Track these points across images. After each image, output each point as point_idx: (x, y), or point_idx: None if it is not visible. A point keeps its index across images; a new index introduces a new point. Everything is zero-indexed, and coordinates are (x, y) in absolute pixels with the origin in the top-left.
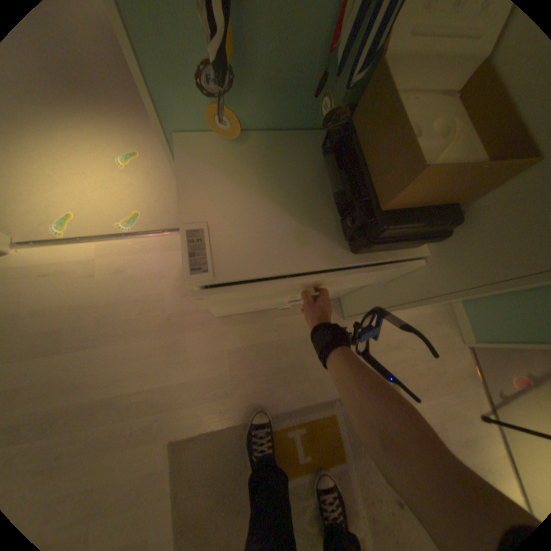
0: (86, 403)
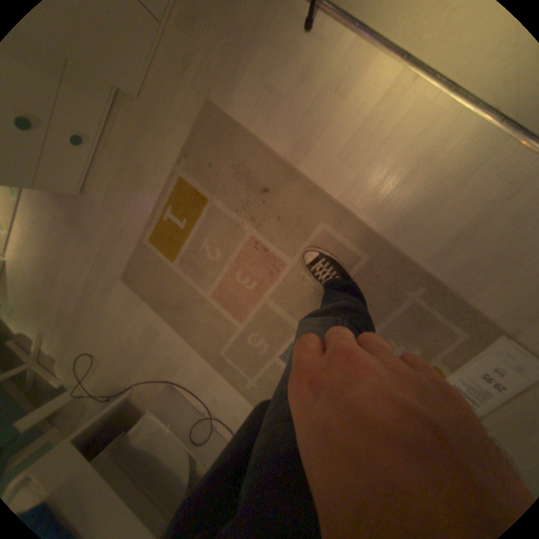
0: (81, 290)
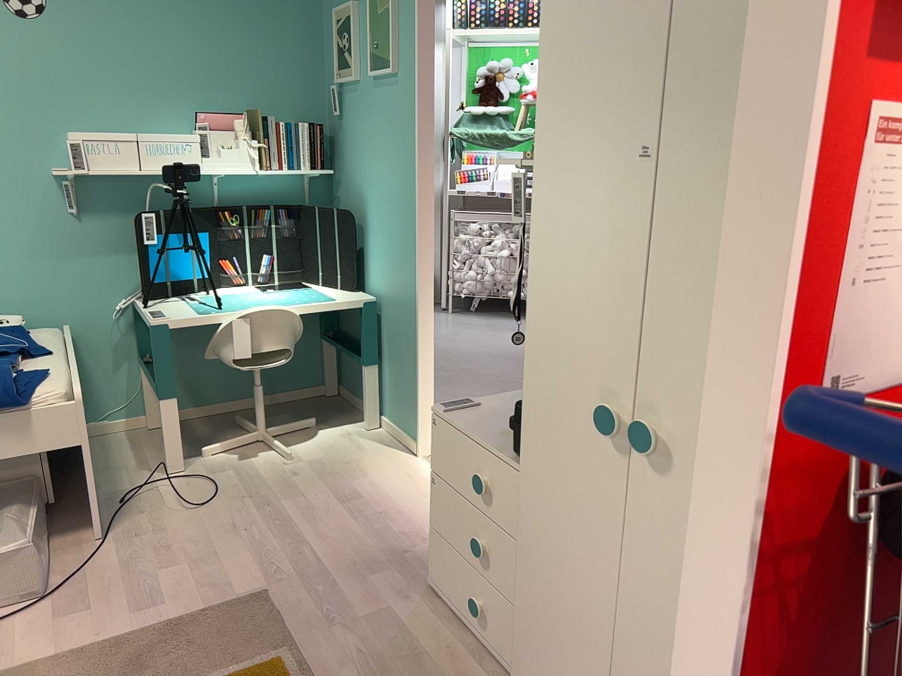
0: (299, 530)
